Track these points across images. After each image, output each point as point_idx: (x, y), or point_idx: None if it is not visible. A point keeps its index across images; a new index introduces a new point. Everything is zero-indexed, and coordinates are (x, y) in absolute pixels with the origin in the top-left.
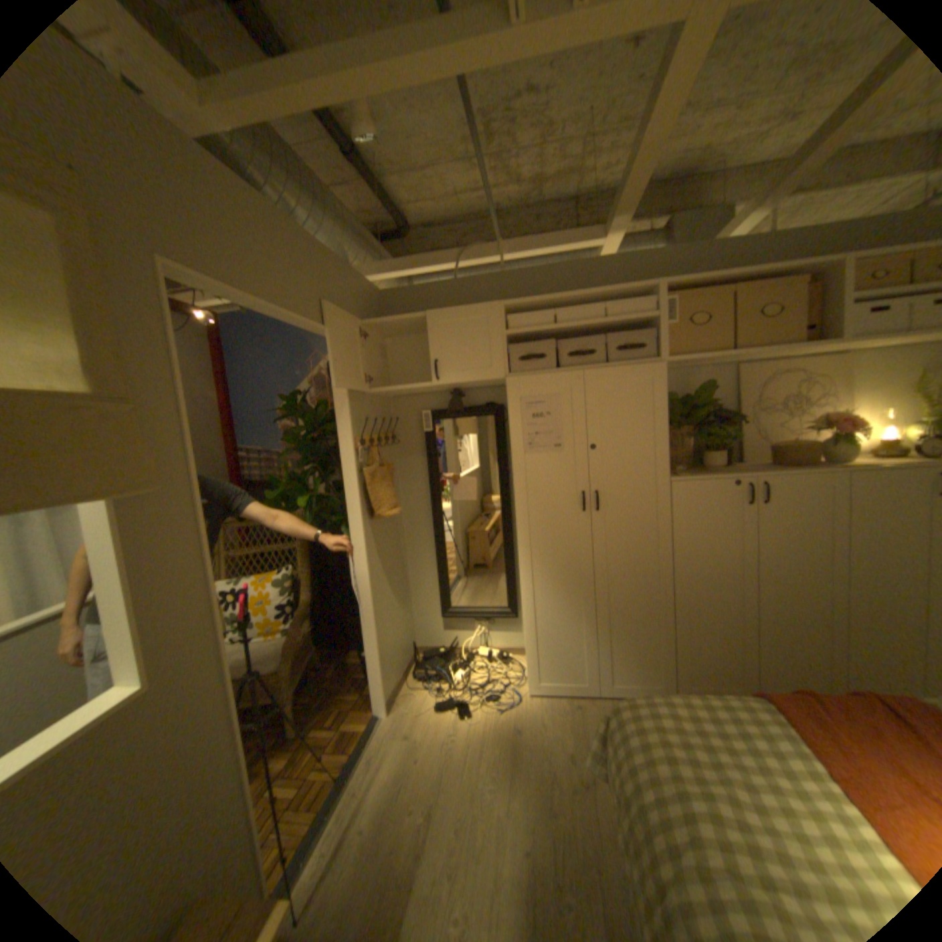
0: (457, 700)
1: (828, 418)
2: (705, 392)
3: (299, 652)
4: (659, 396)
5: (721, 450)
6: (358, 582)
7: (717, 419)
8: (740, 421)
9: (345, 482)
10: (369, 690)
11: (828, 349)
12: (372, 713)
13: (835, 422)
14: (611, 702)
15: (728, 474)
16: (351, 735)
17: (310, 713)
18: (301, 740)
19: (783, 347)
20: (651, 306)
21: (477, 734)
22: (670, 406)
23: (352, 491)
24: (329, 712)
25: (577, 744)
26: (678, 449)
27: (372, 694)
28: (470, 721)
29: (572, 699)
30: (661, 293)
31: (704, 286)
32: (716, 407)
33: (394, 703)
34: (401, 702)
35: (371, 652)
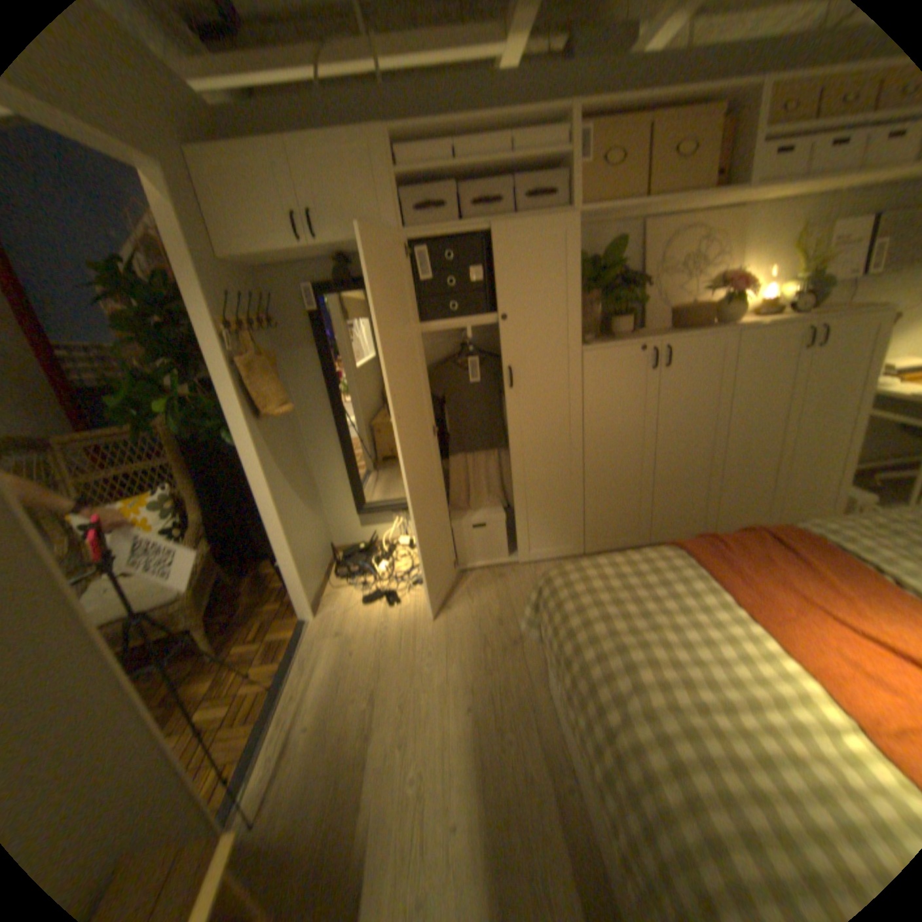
0: (384, 589)
1: (725, 277)
2: (615, 251)
3: (203, 574)
4: (571, 256)
5: (629, 315)
6: (255, 493)
7: (625, 282)
8: (646, 283)
9: (215, 377)
10: (291, 598)
11: (733, 199)
12: (297, 618)
13: (731, 281)
14: (529, 566)
15: (636, 340)
16: (279, 643)
17: (228, 631)
18: (223, 658)
19: (695, 194)
20: (564, 138)
21: (409, 617)
22: (581, 268)
23: (226, 388)
24: (250, 626)
25: (502, 608)
26: (587, 317)
27: (294, 601)
28: (400, 607)
29: (493, 570)
30: (576, 120)
31: (620, 114)
32: (623, 270)
33: (320, 604)
34: (327, 602)
35: (286, 562)
